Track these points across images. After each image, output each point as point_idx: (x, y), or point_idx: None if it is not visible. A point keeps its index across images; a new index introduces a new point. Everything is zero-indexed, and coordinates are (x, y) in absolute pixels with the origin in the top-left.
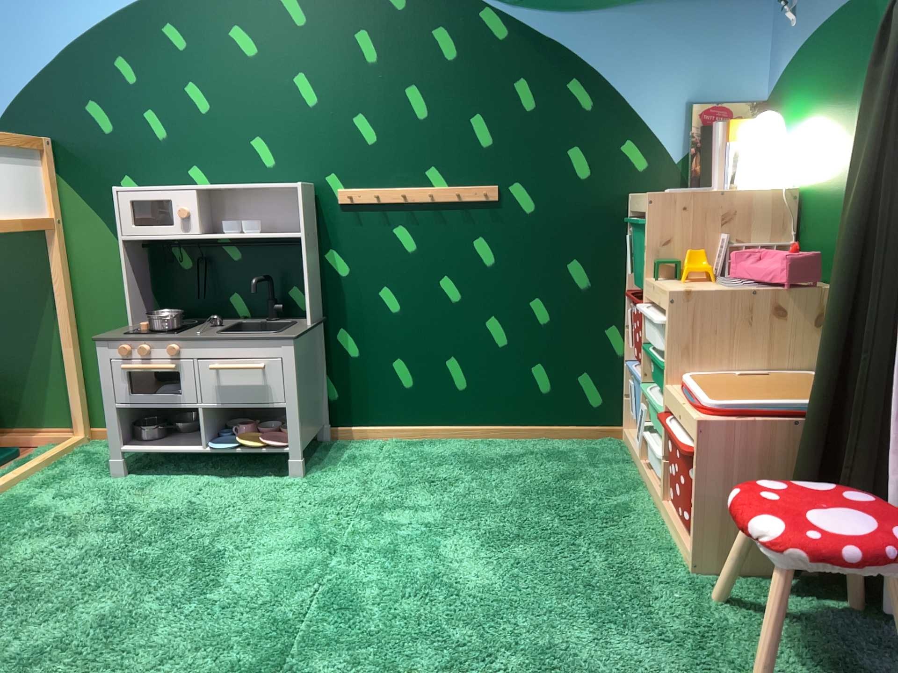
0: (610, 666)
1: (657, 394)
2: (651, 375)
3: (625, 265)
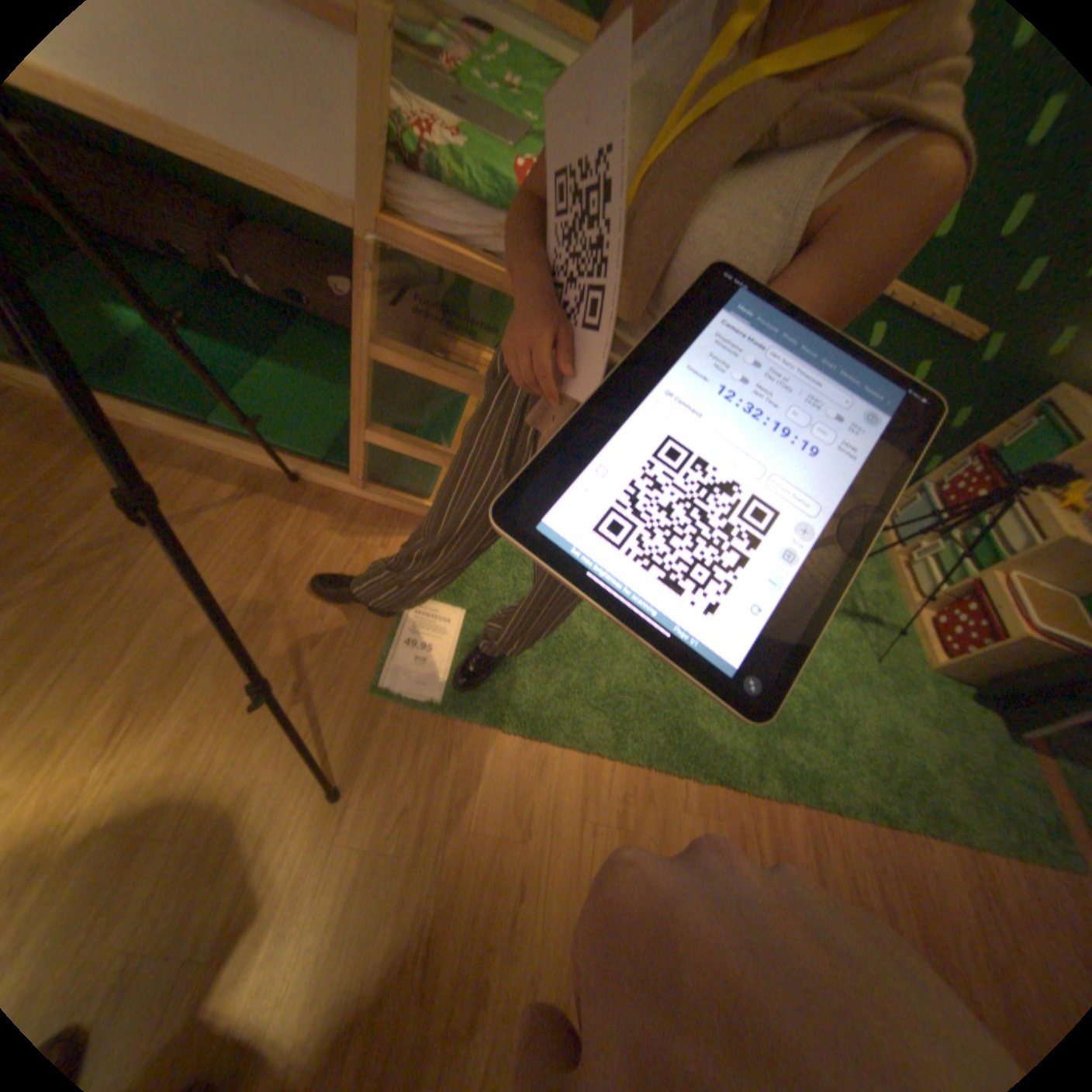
0: (903, 733)
1: (952, 544)
2: (962, 536)
3: (990, 429)
